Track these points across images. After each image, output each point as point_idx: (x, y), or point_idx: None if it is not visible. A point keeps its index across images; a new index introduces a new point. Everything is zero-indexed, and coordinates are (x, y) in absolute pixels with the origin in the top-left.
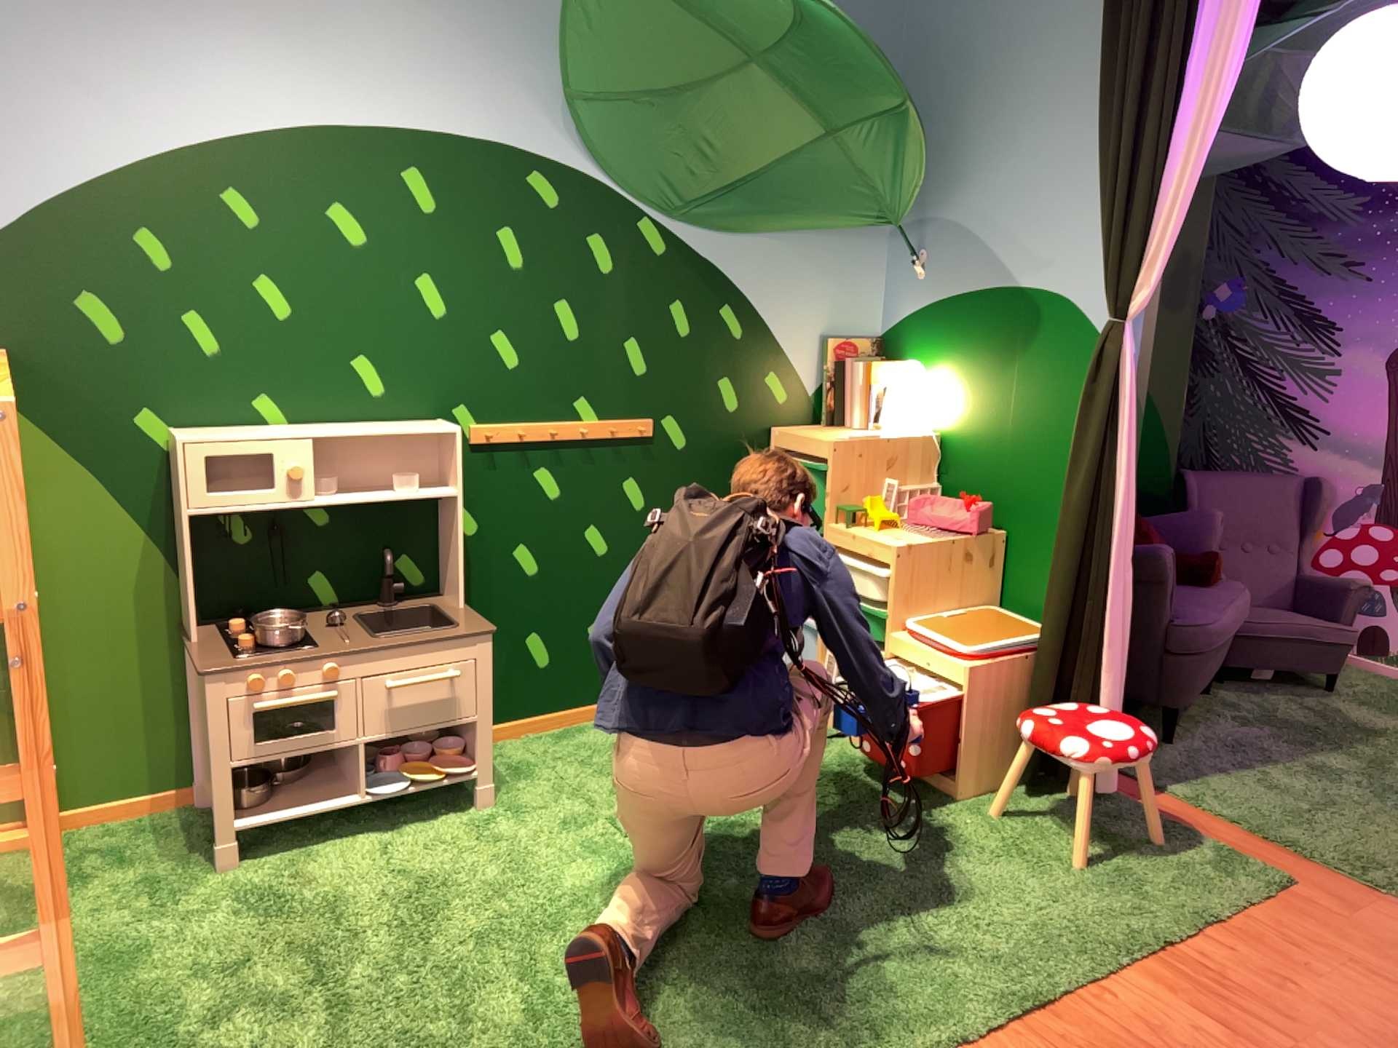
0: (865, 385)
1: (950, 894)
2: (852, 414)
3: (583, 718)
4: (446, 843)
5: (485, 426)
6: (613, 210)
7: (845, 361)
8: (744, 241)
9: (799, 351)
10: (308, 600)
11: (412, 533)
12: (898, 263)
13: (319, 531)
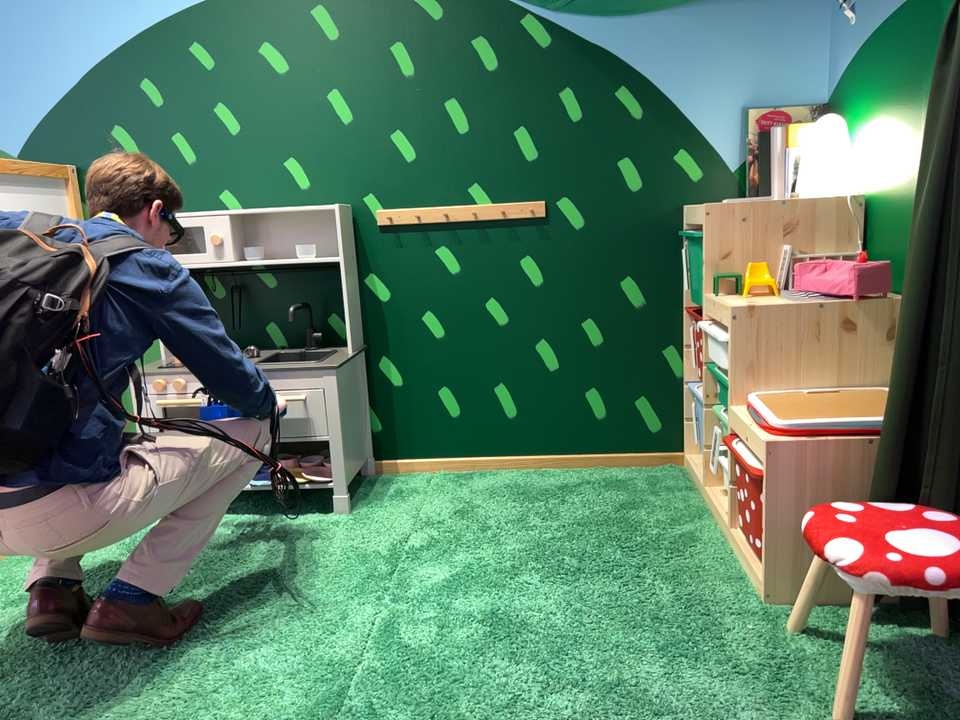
0: (787, 148)
1: (623, 712)
2: (774, 183)
3: (493, 469)
4: (276, 537)
5: (386, 208)
6: (492, 7)
7: (777, 129)
8: (639, 15)
9: (718, 124)
10: (259, 343)
11: (333, 296)
12: (839, 8)
13: (264, 291)
